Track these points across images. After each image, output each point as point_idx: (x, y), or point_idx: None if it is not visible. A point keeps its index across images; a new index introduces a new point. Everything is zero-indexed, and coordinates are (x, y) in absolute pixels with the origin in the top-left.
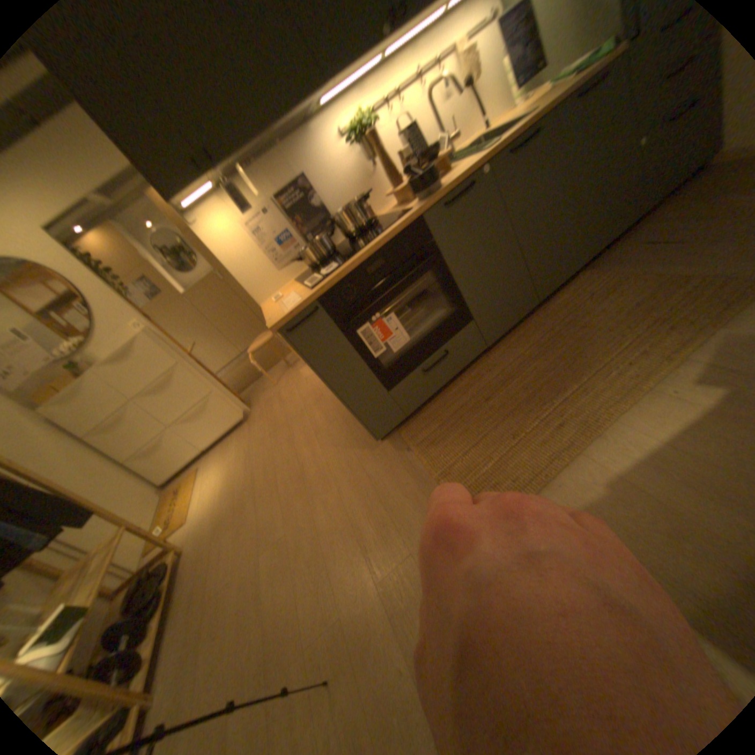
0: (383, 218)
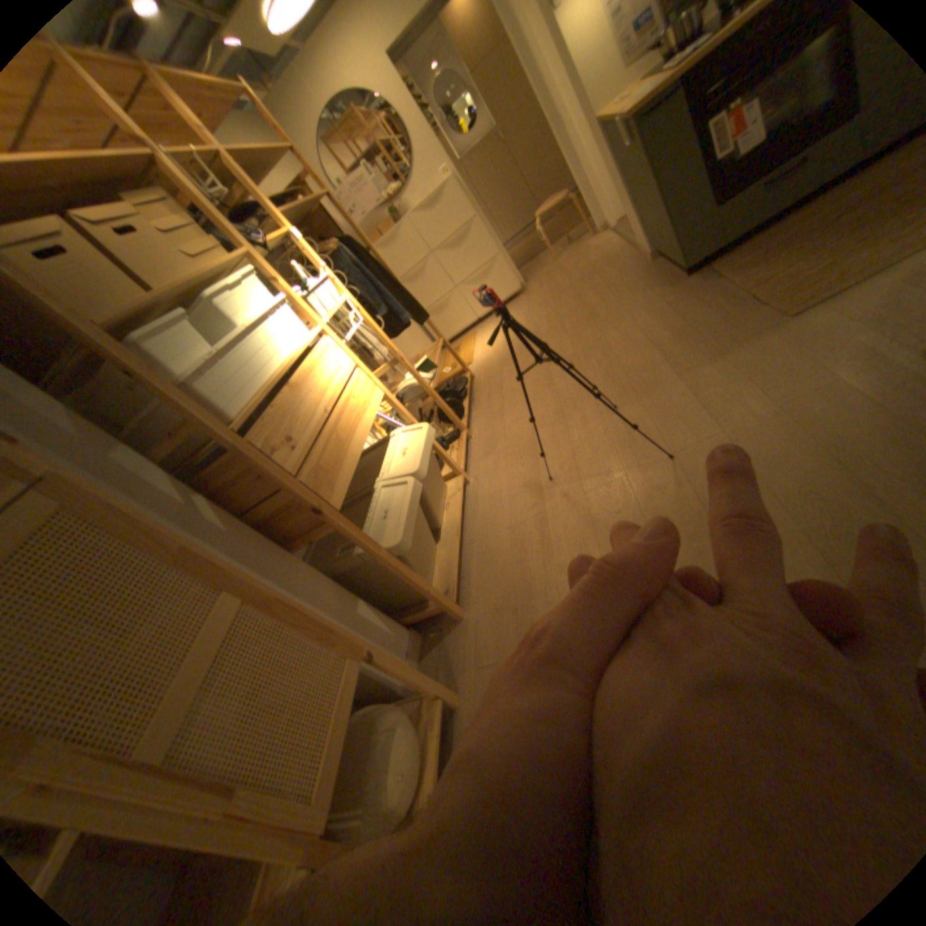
0: None
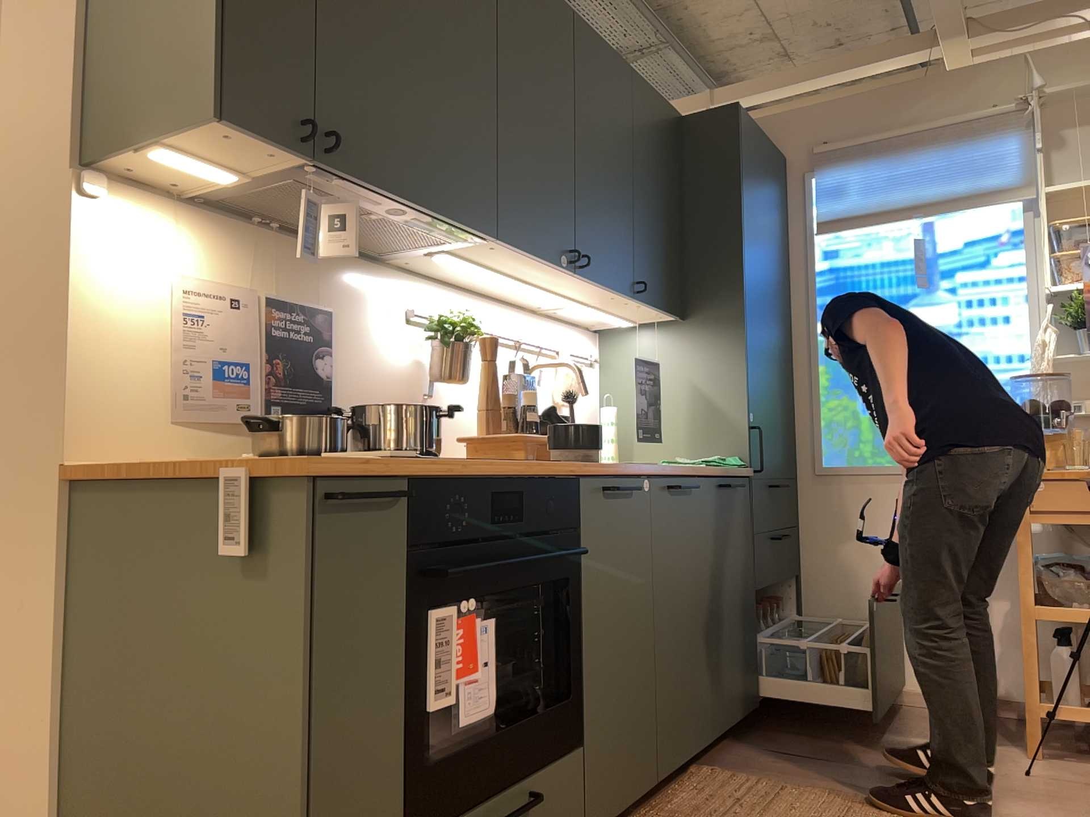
0: None
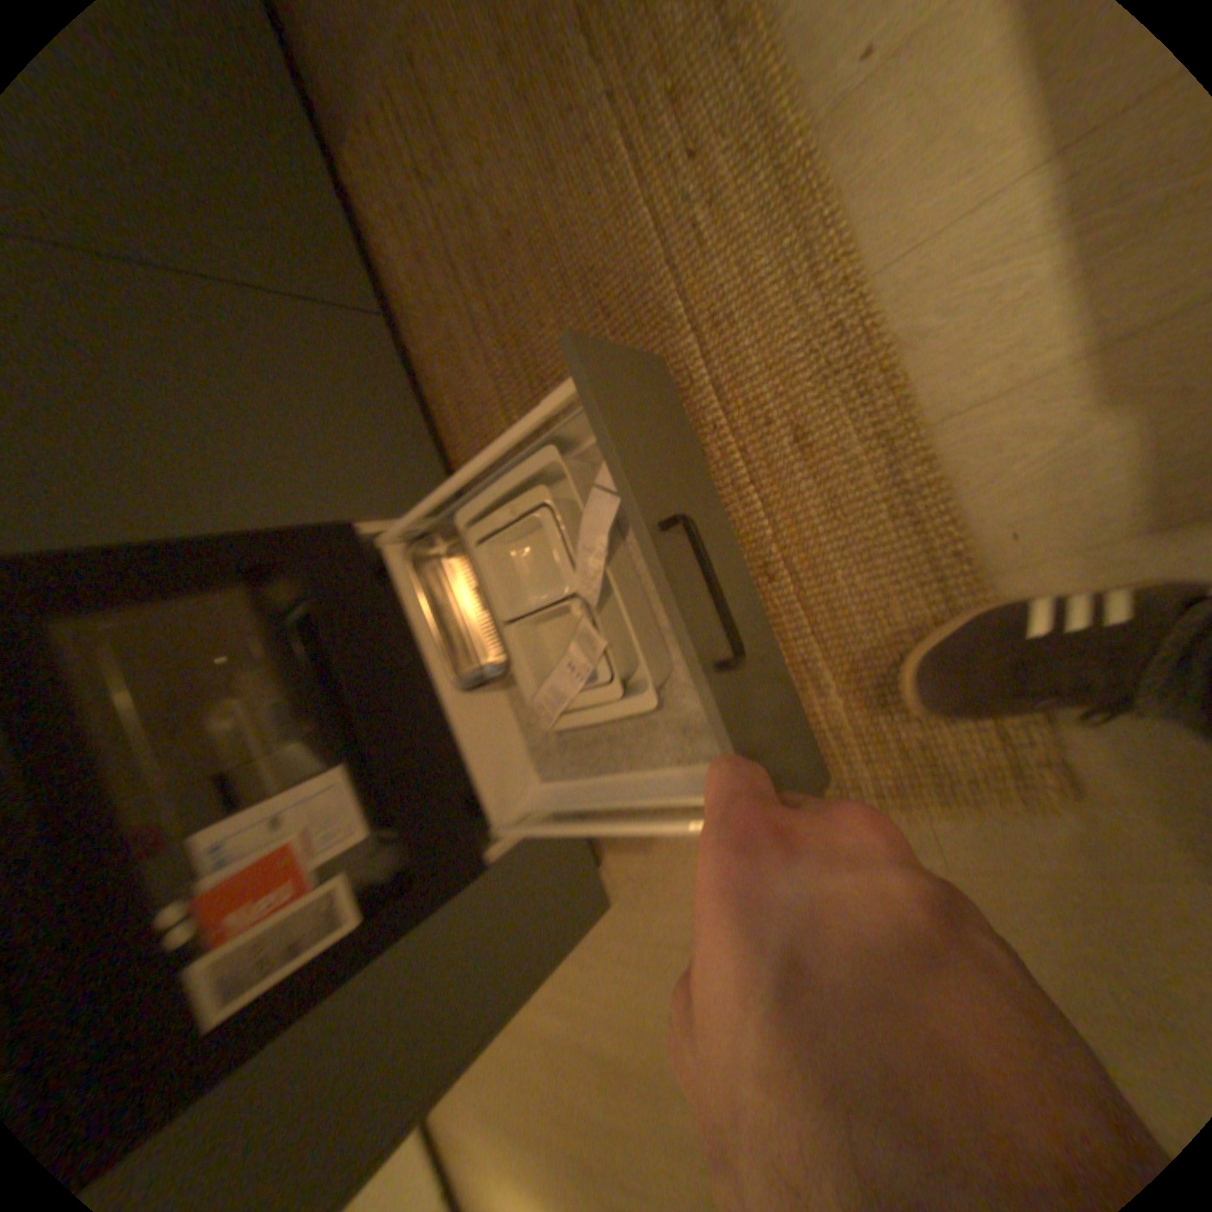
0: None
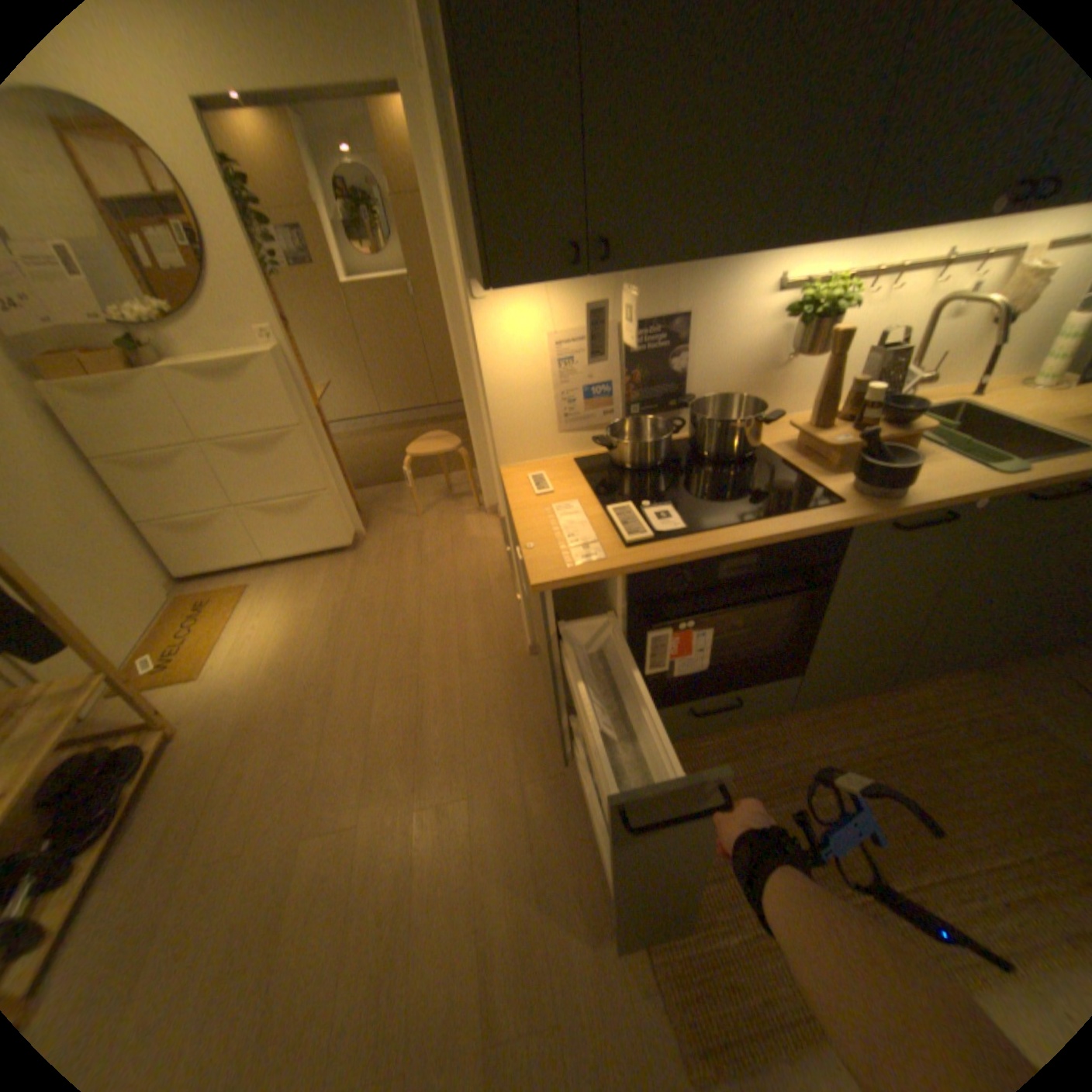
0: (767, 457)
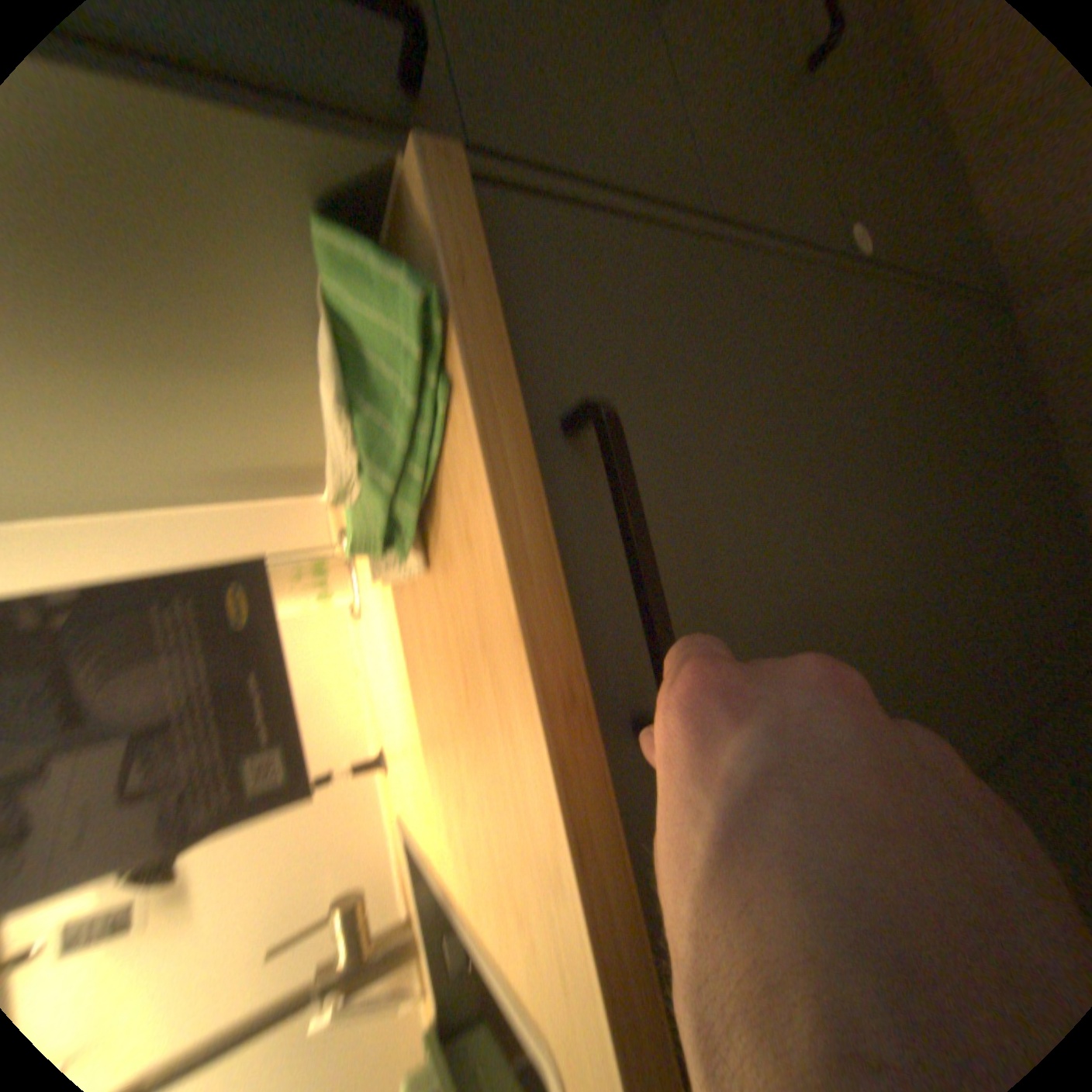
0: None
